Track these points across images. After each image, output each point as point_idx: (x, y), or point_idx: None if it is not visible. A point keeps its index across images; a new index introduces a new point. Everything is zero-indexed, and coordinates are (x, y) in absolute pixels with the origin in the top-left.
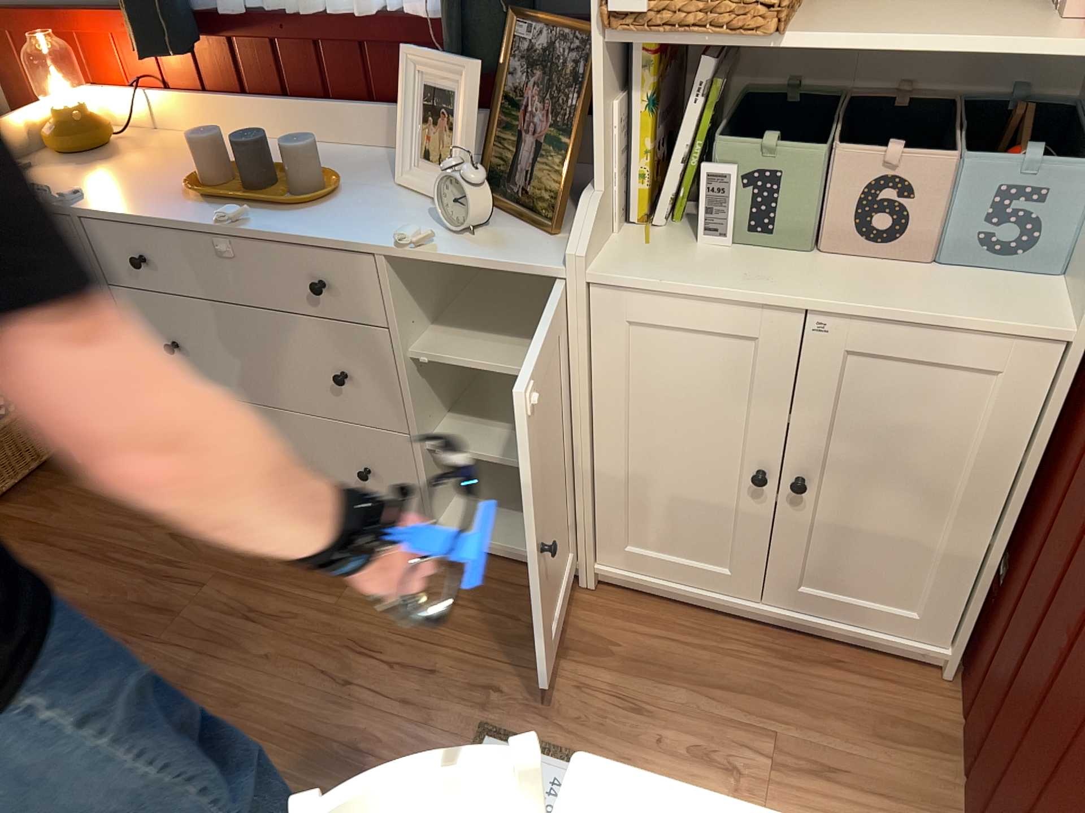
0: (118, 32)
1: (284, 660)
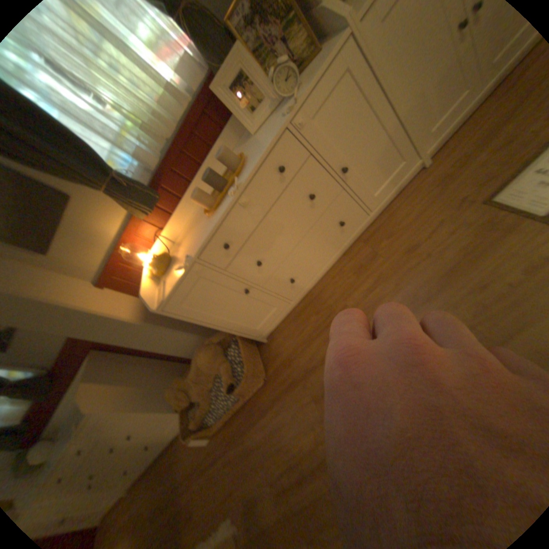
0: (127, 227)
1: (400, 278)
